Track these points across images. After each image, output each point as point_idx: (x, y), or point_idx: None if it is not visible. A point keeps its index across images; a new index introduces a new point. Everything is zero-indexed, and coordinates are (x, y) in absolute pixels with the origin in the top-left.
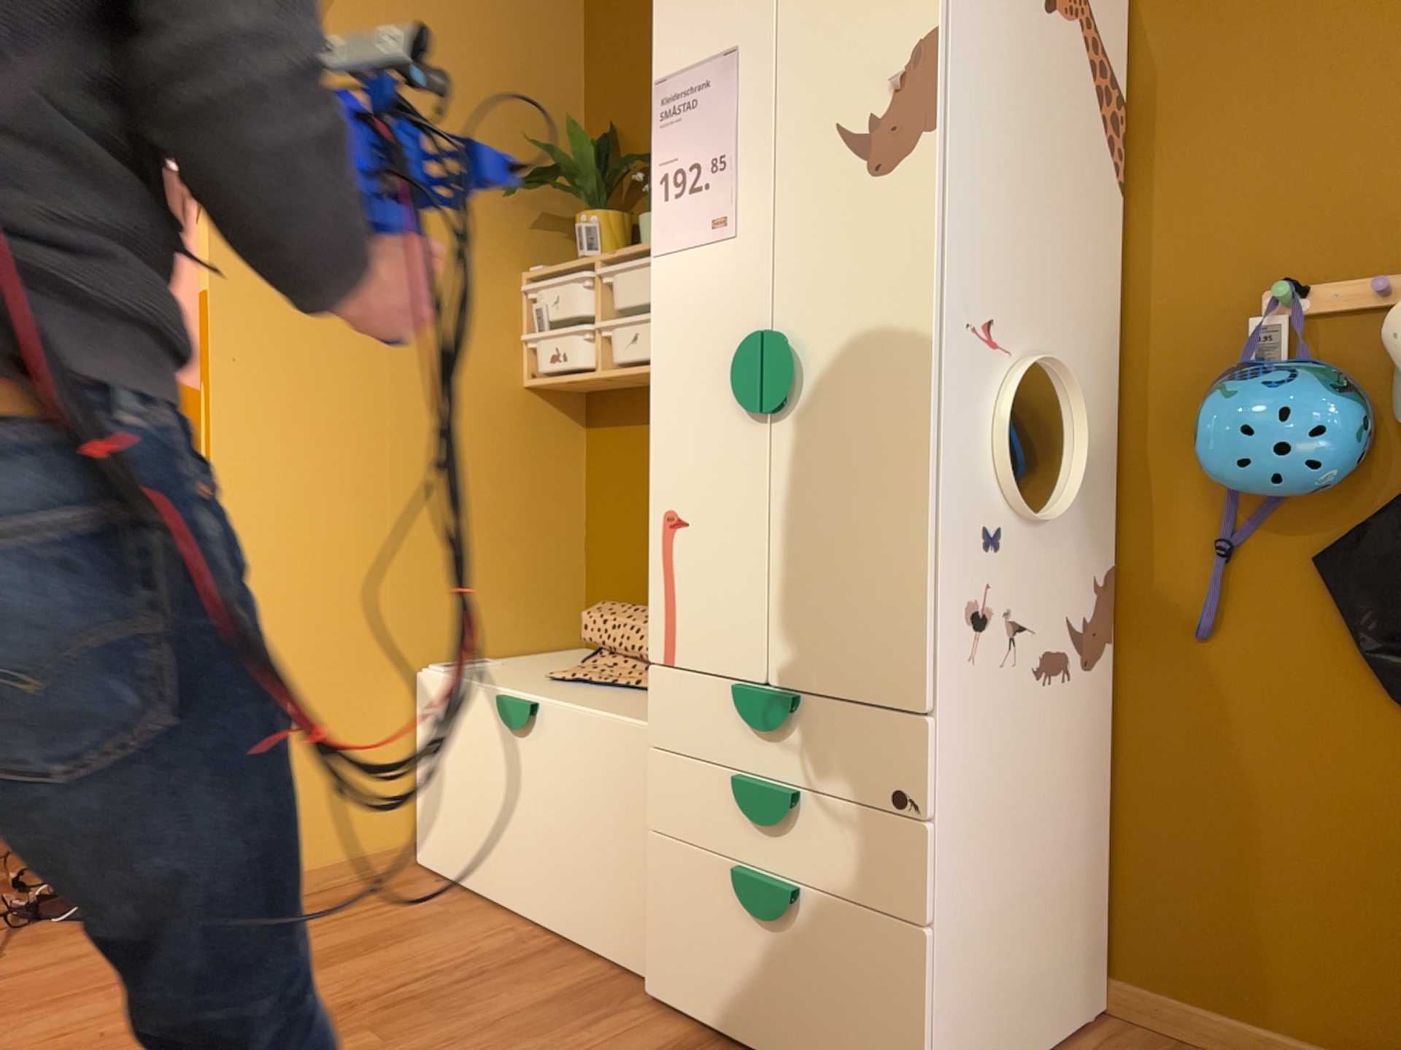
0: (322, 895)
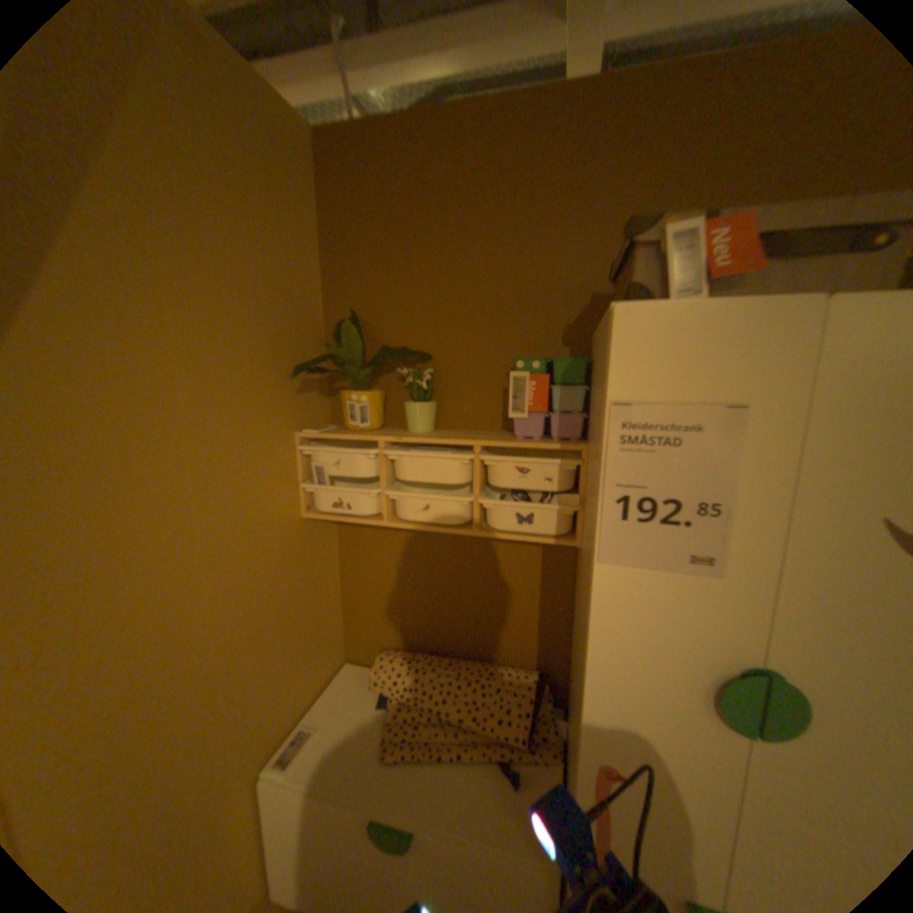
0: None
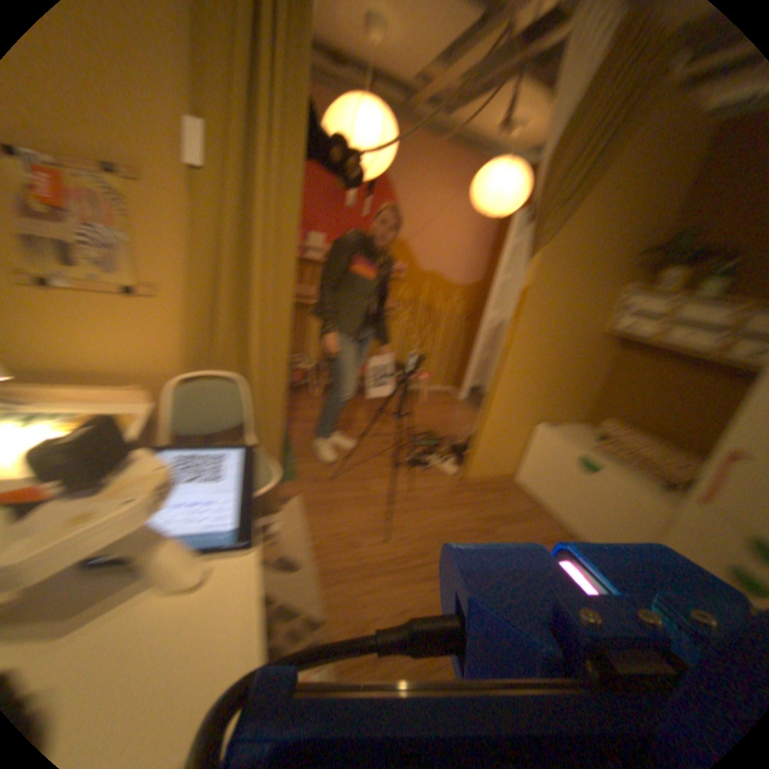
0: (490, 485)
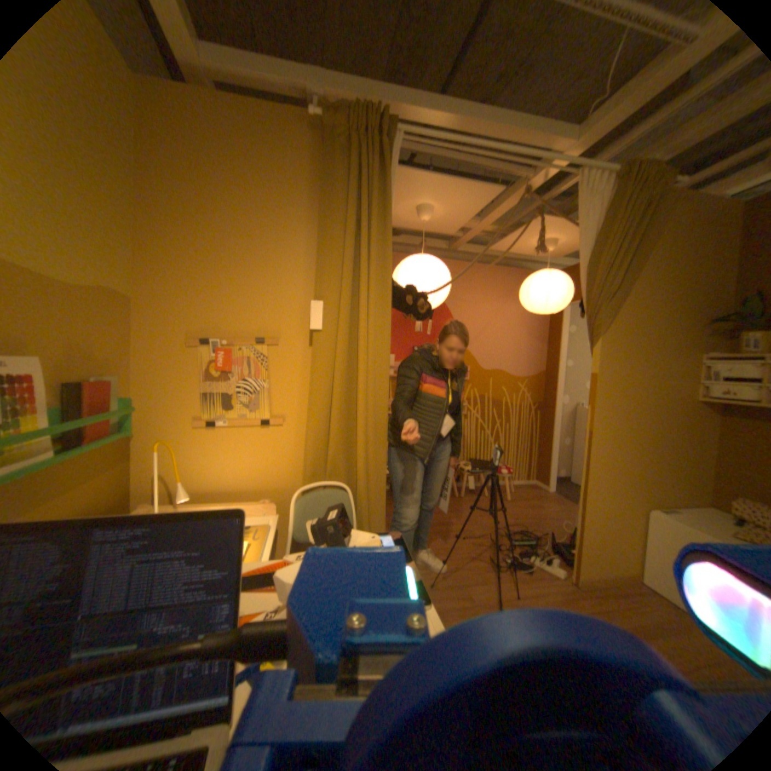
0: (615, 589)
